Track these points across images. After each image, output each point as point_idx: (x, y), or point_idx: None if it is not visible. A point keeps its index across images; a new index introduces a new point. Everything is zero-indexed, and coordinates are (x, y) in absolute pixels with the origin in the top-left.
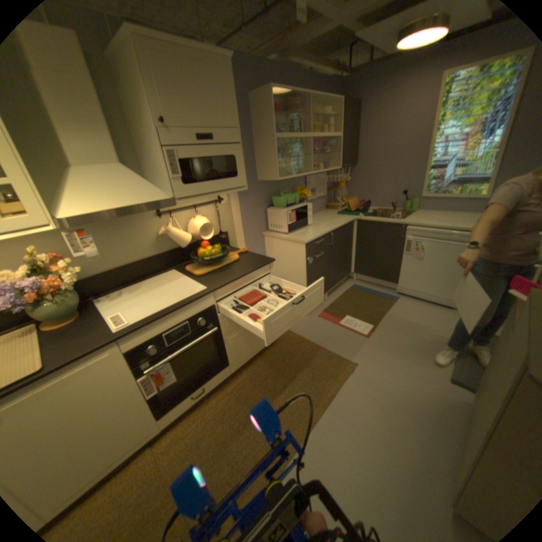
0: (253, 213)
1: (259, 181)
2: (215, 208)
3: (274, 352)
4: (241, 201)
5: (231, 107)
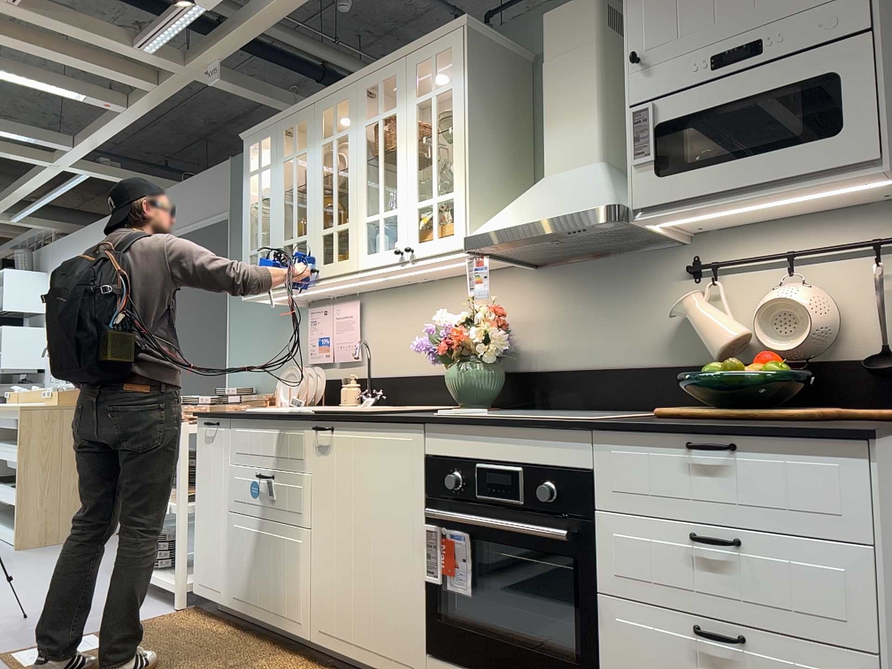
0: None
1: None
2: (866, 265)
3: None
4: None
5: None
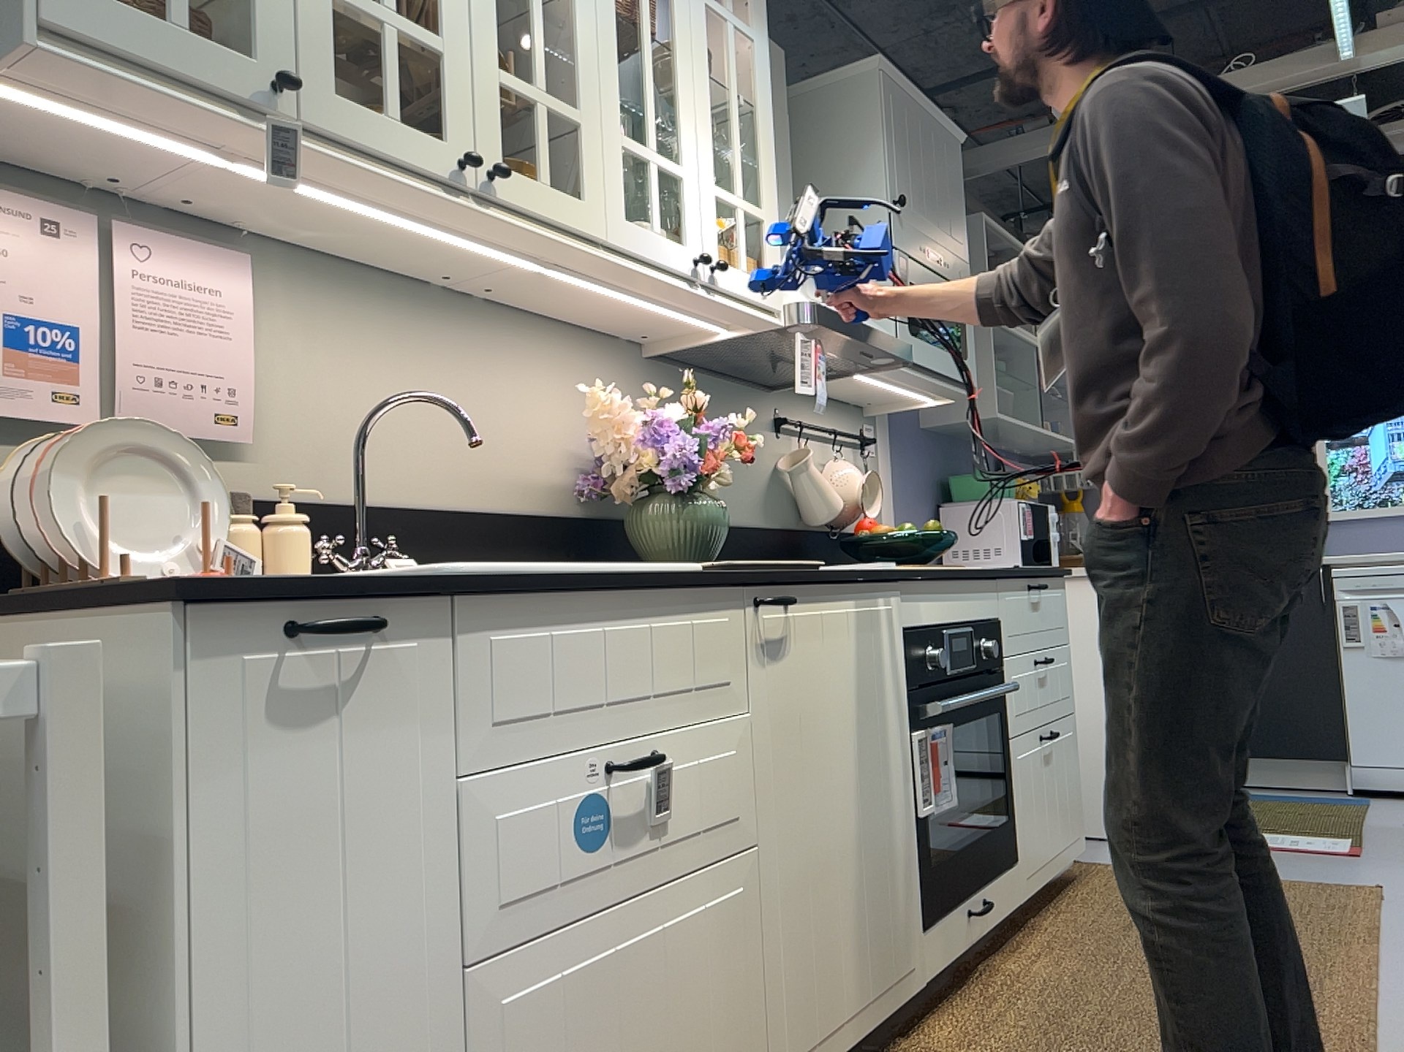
0: (917, 508)
1: (929, 426)
2: (868, 455)
3: (1095, 889)
4: (899, 464)
5: (963, 223)
